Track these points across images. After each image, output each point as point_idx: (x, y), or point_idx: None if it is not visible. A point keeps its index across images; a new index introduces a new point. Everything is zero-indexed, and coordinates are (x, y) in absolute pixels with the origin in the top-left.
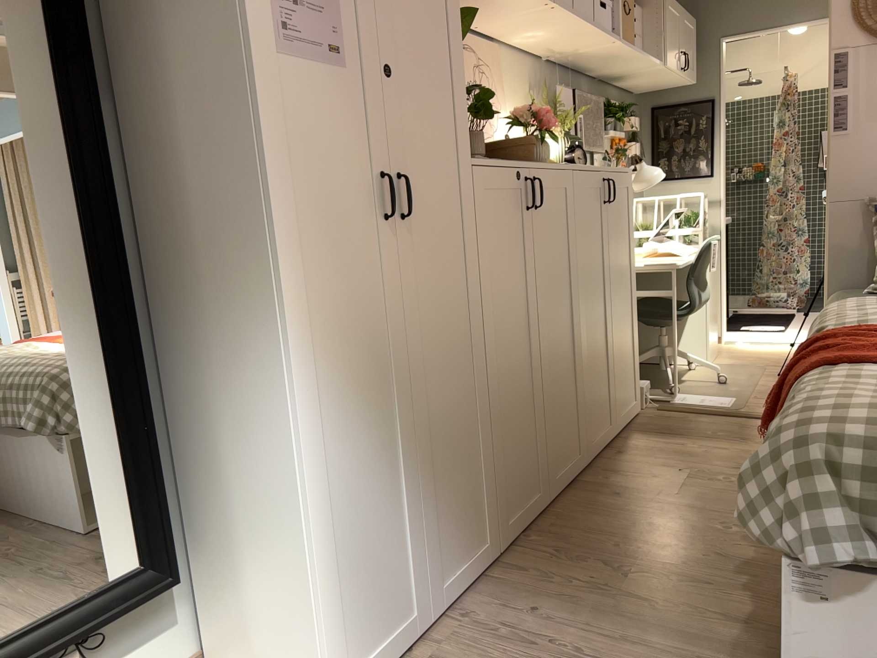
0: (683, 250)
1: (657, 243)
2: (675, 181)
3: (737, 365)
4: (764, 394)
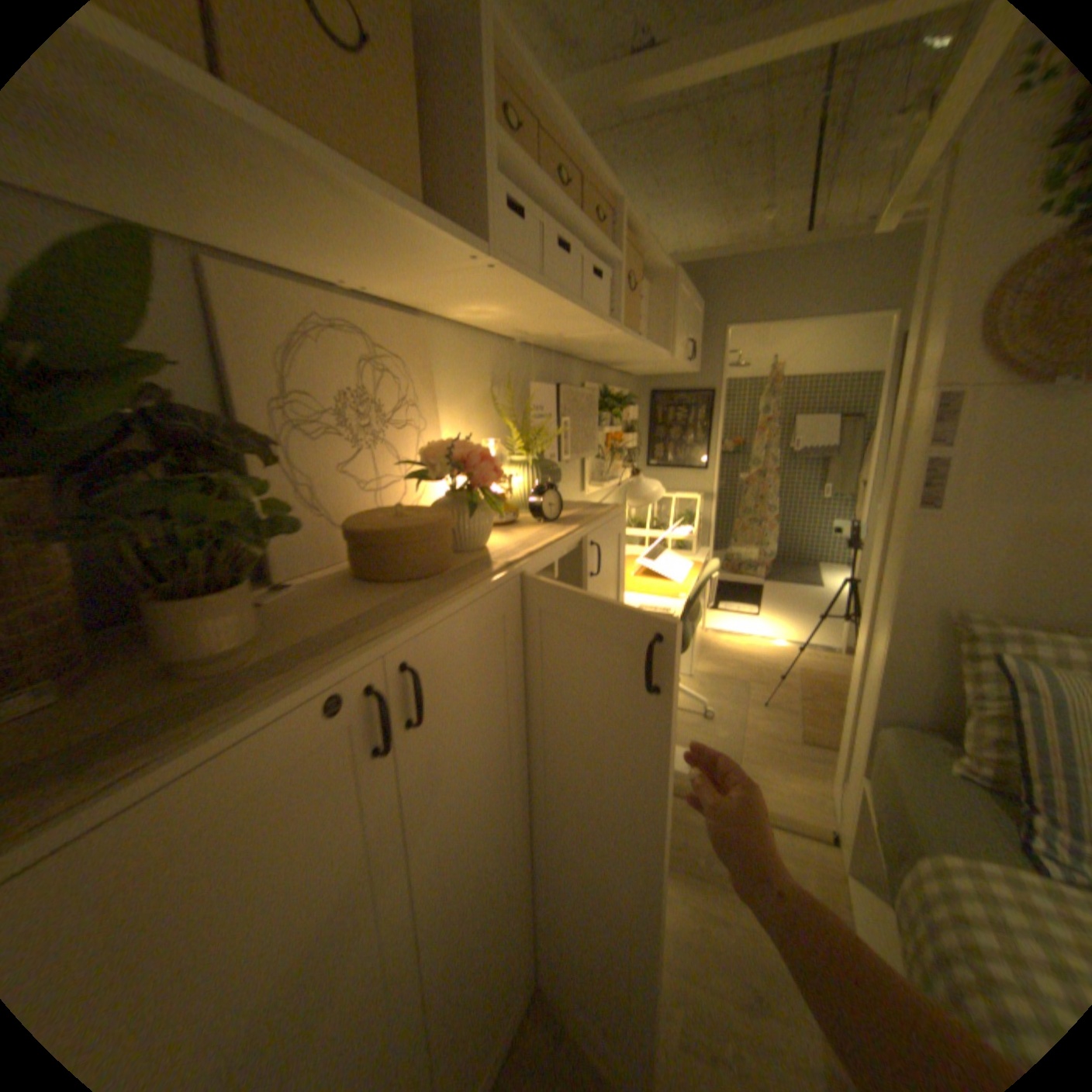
0: (677, 570)
1: (650, 562)
2: (669, 467)
3: (719, 677)
4: (754, 750)
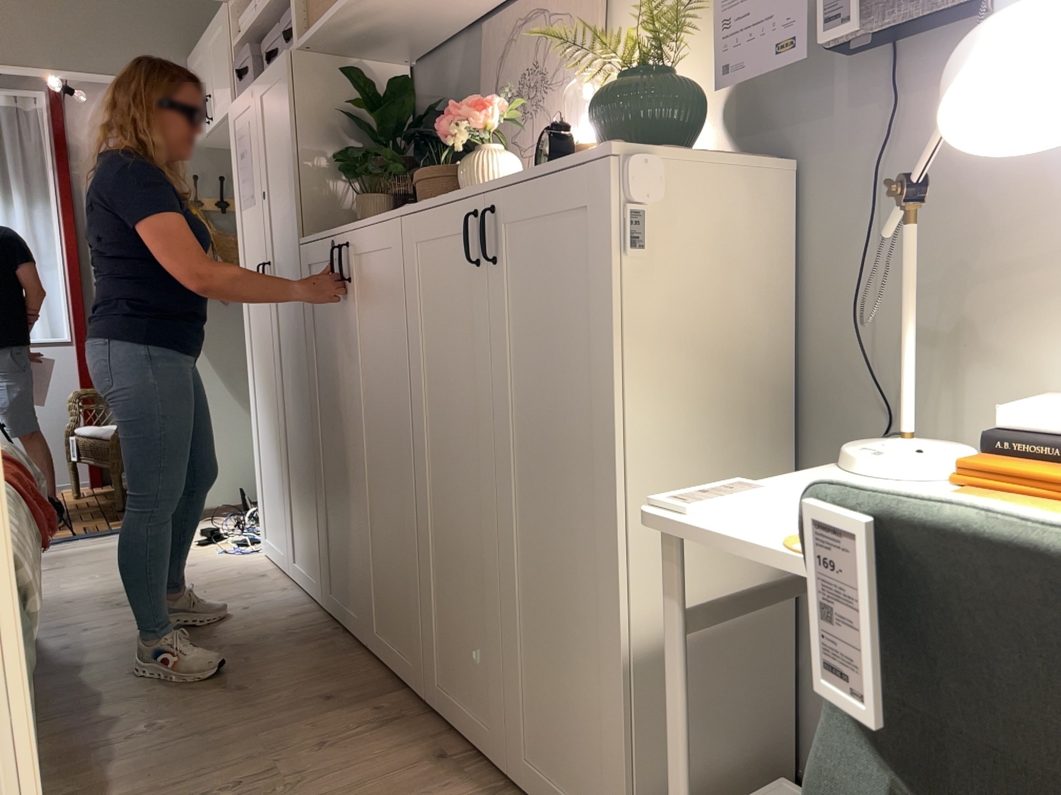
0: None
1: None
2: None
3: None
4: None
